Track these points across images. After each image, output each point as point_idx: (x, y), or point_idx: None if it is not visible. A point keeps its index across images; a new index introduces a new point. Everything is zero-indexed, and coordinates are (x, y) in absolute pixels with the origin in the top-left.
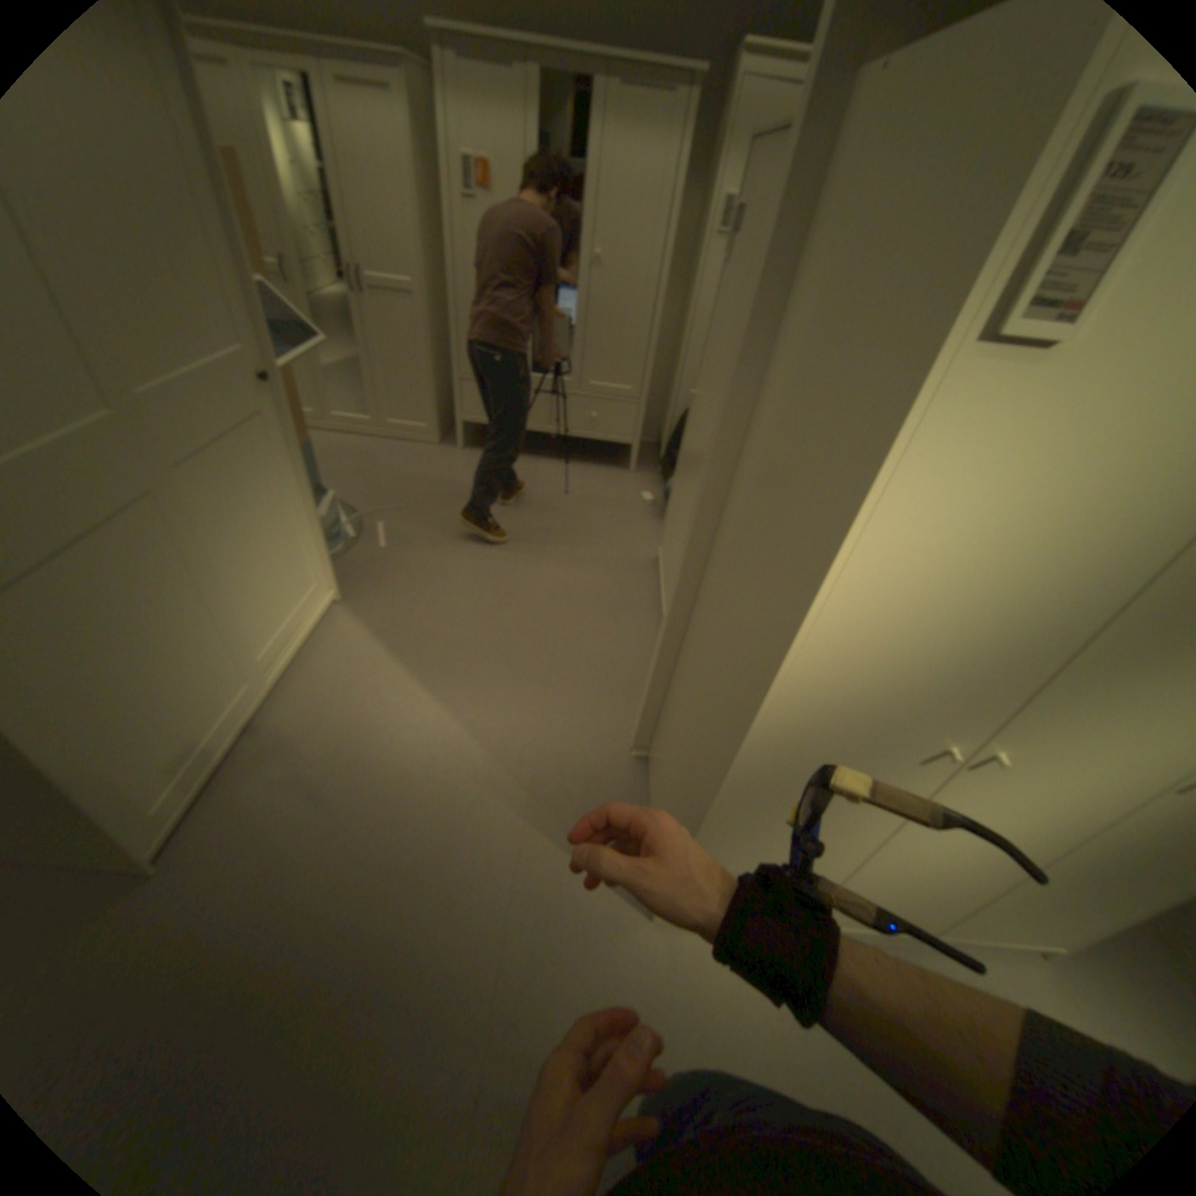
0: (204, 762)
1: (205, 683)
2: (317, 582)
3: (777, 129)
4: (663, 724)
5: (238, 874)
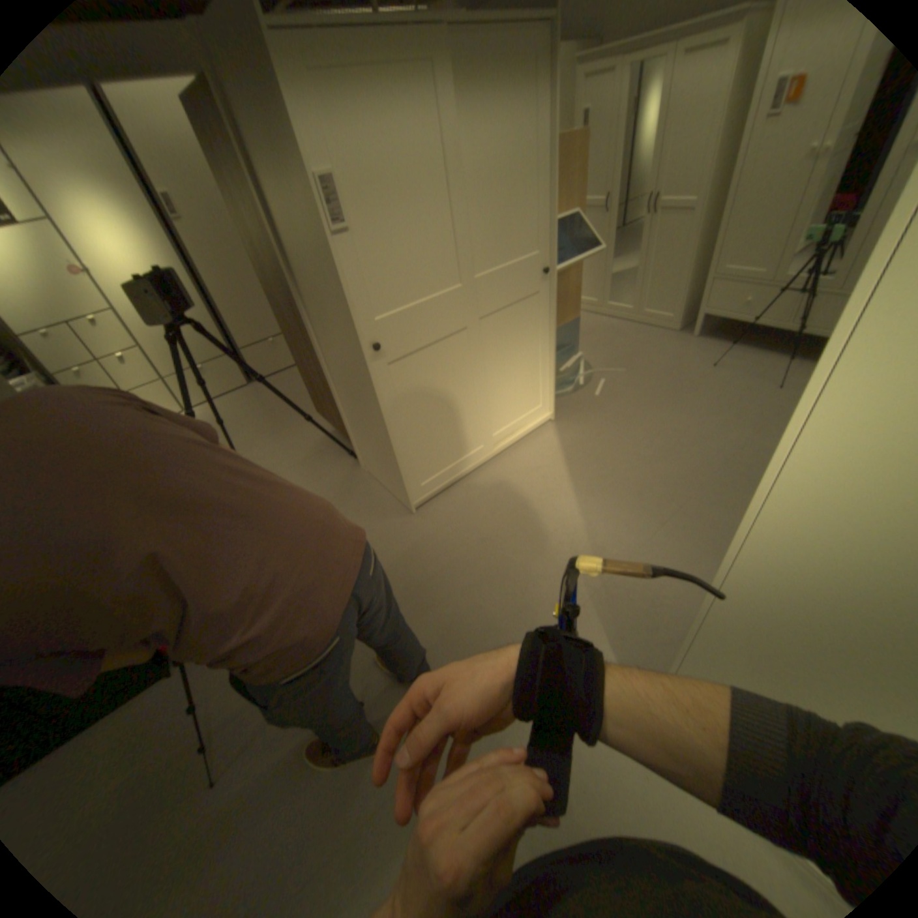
0: (453, 475)
1: (465, 436)
2: (545, 405)
3: None
4: None
5: (443, 533)
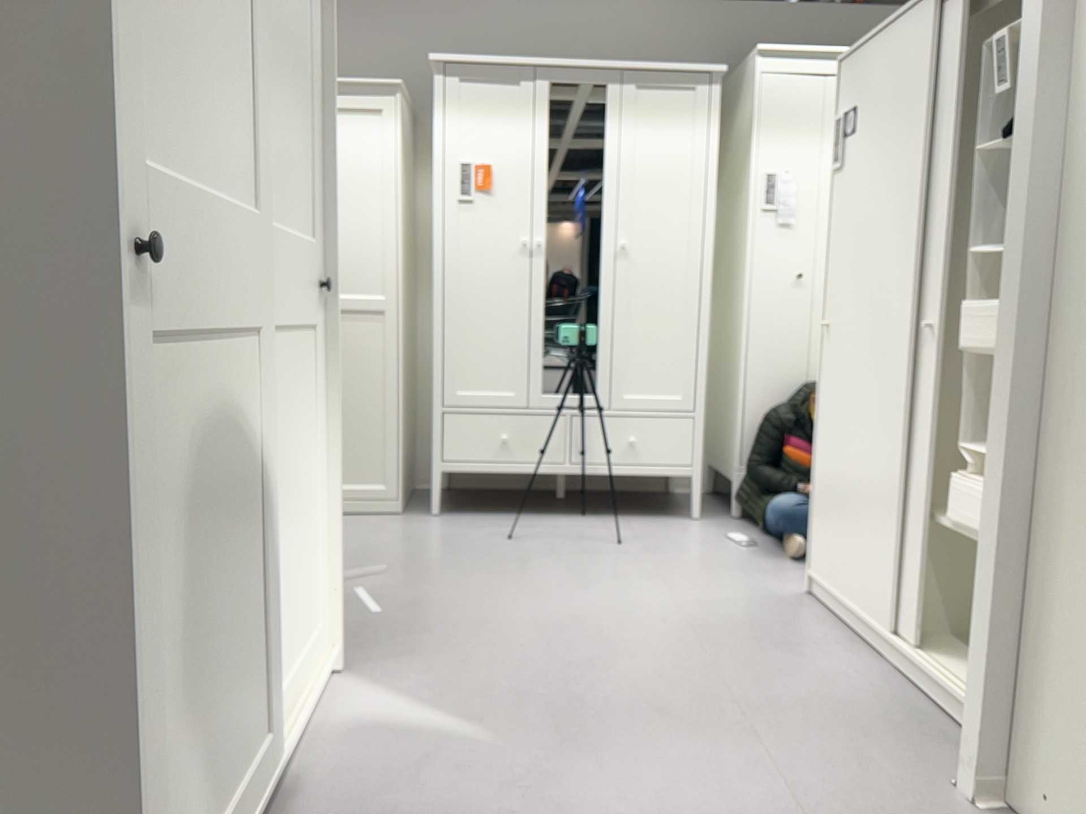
0: None
1: (240, 699)
2: (322, 627)
3: (906, 8)
4: (1059, 689)
5: None
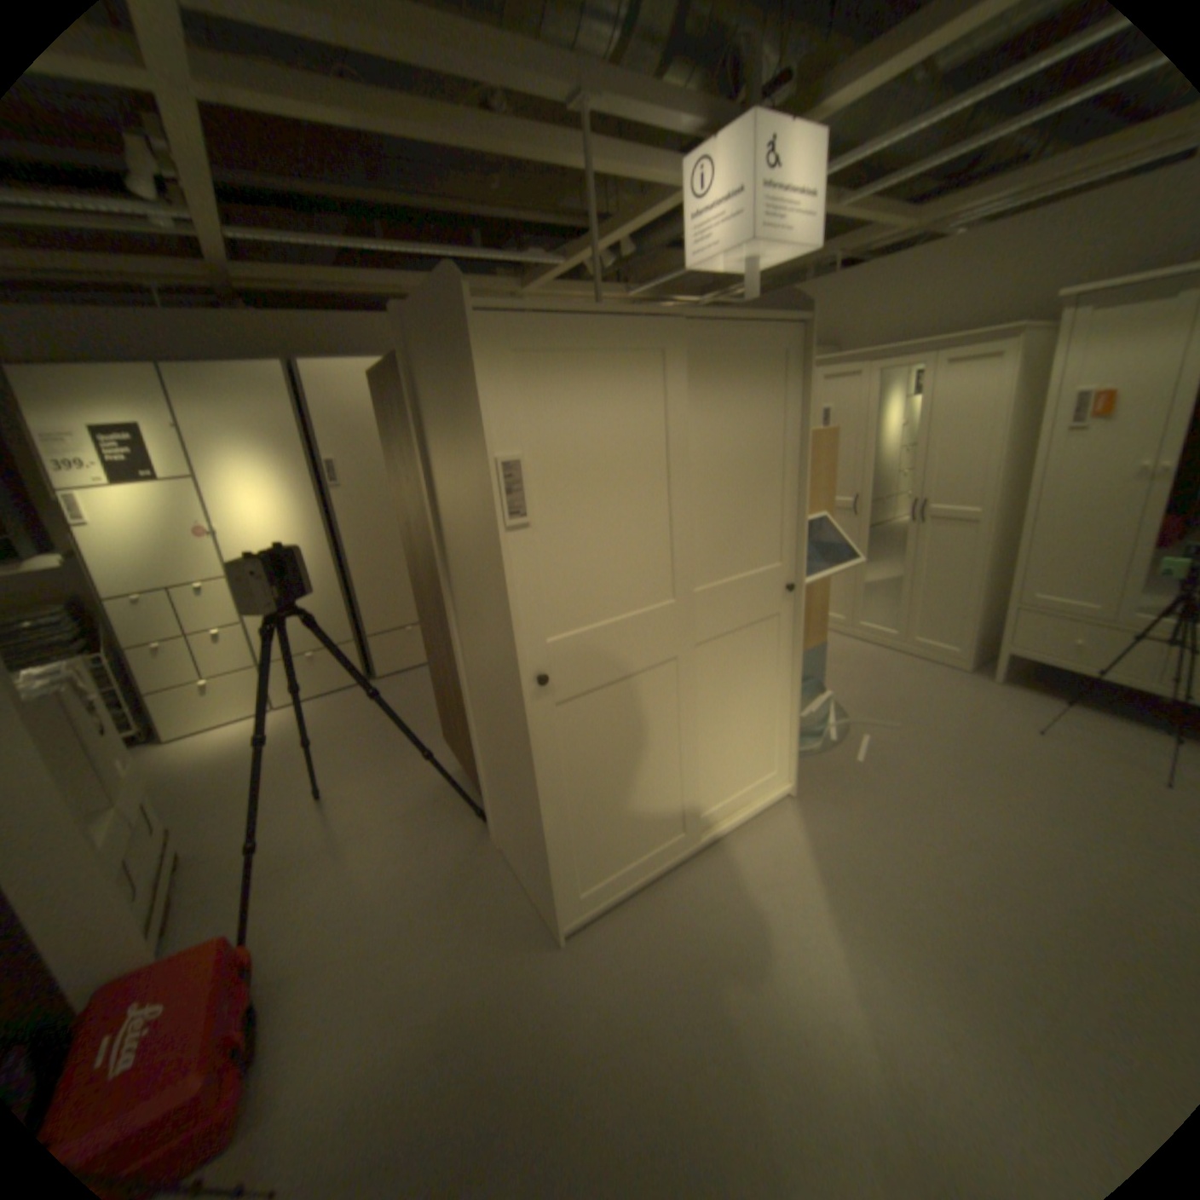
0: (633, 881)
1: (659, 816)
2: (782, 771)
3: None
4: None
5: (607, 1001)
